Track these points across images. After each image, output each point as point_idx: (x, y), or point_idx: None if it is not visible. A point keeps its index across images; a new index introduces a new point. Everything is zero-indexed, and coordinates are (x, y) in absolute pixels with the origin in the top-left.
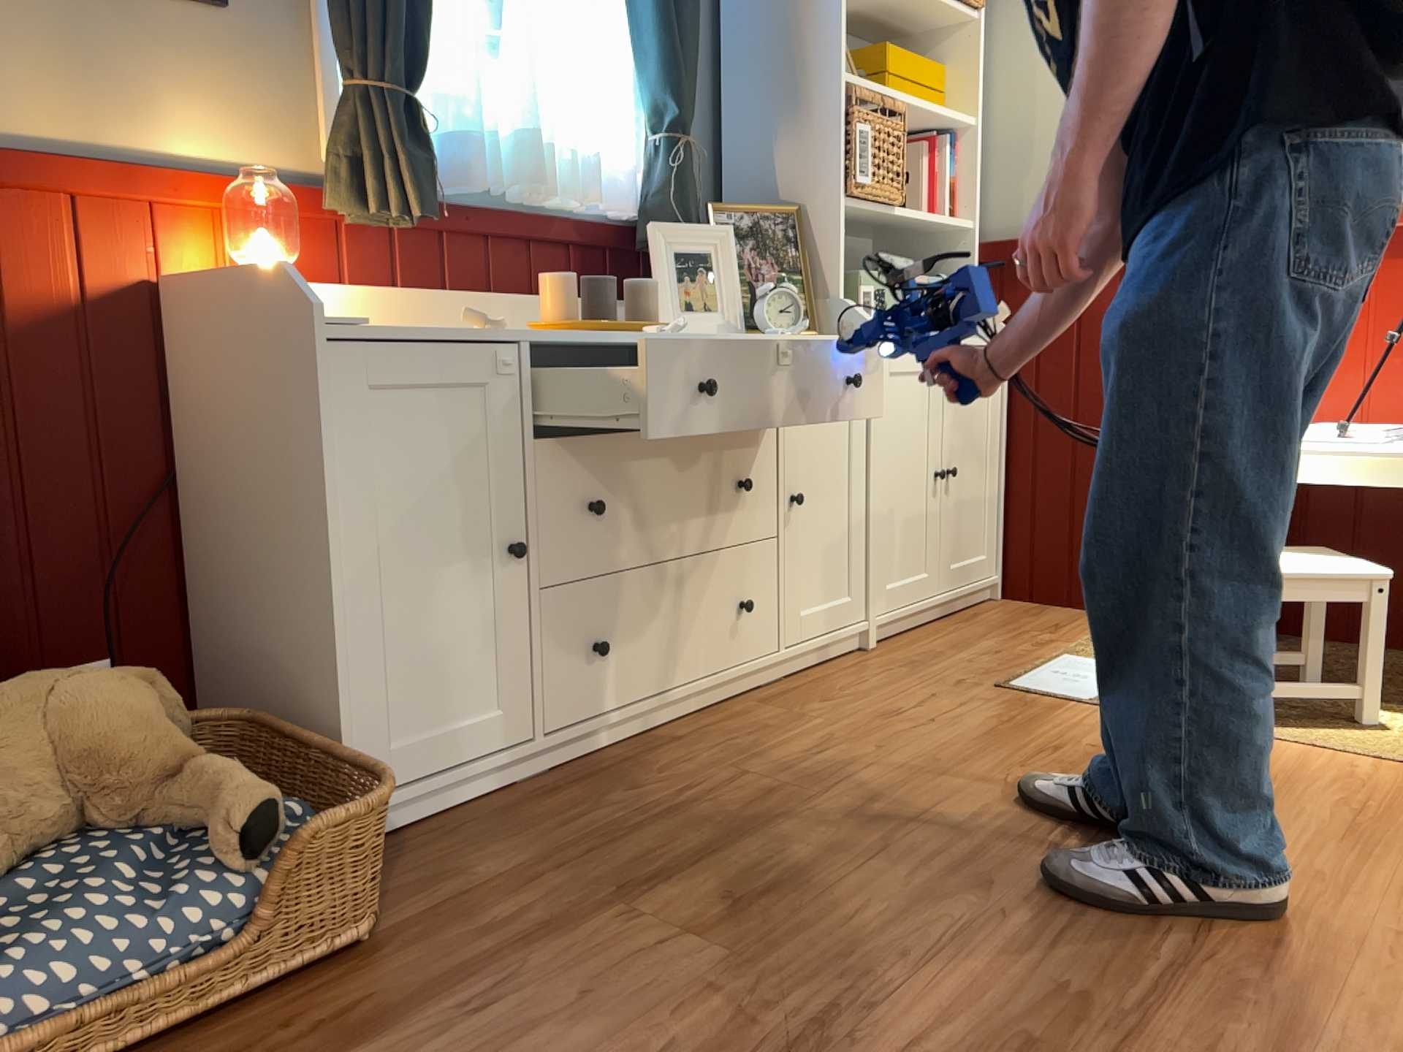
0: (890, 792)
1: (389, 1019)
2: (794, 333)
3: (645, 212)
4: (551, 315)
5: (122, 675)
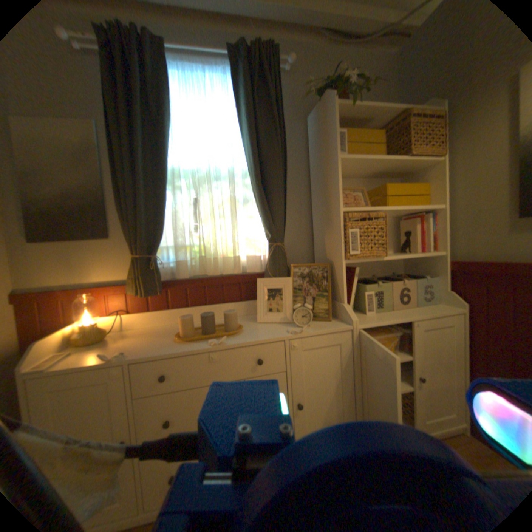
0: None
1: None
2: (307, 328)
3: (266, 270)
4: (183, 332)
5: None
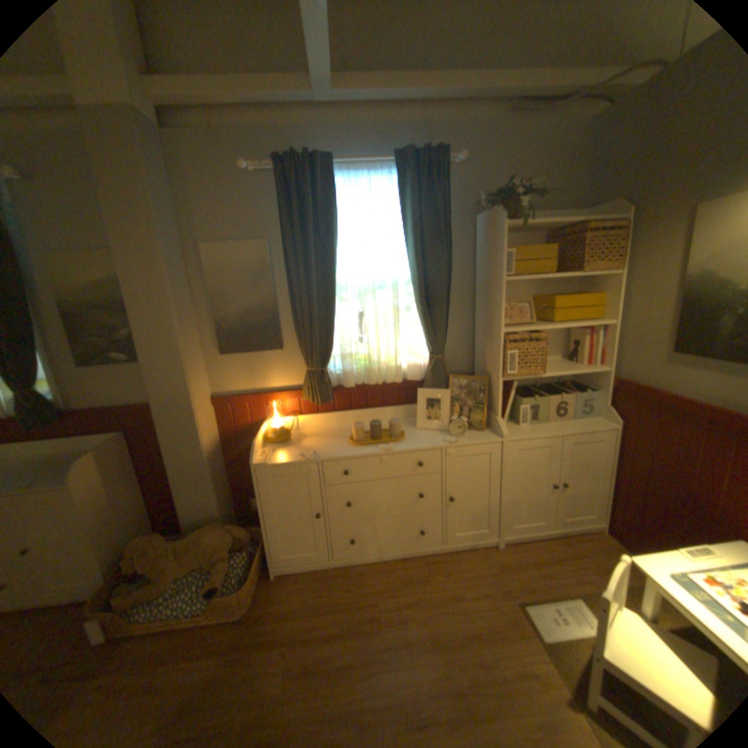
0: (401, 650)
1: (217, 654)
2: (461, 438)
3: (425, 378)
4: (354, 436)
5: (222, 532)
